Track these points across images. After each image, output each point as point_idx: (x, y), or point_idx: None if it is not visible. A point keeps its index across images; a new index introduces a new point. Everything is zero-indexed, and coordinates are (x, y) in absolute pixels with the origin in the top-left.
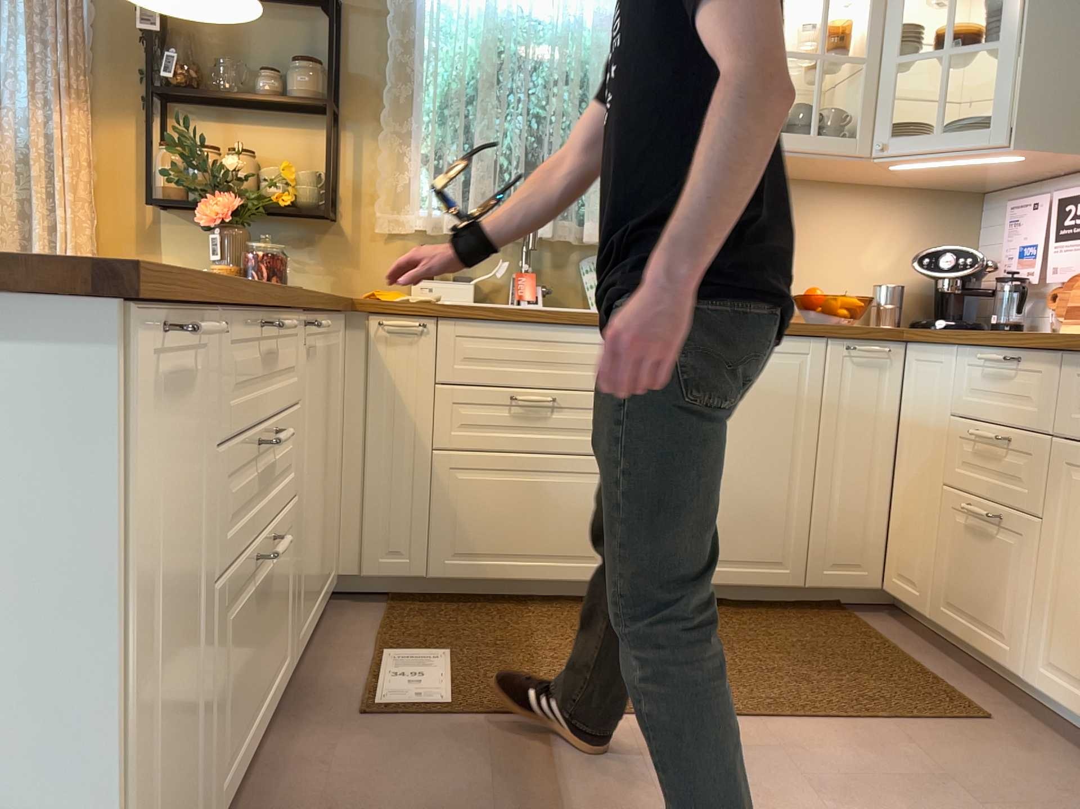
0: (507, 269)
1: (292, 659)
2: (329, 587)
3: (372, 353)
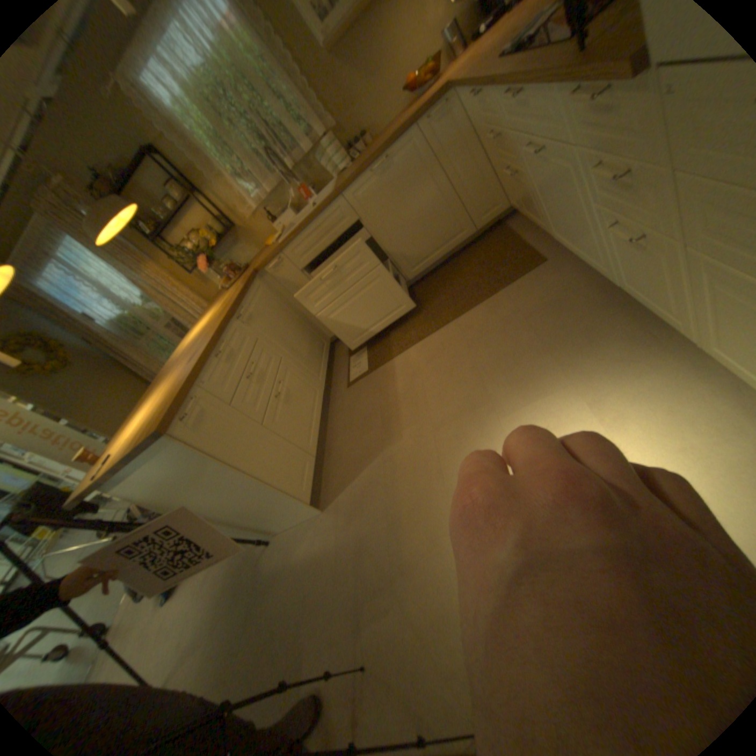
0: (296, 187)
1: (322, 385)
2: (327, 348)
3: (277, 277)
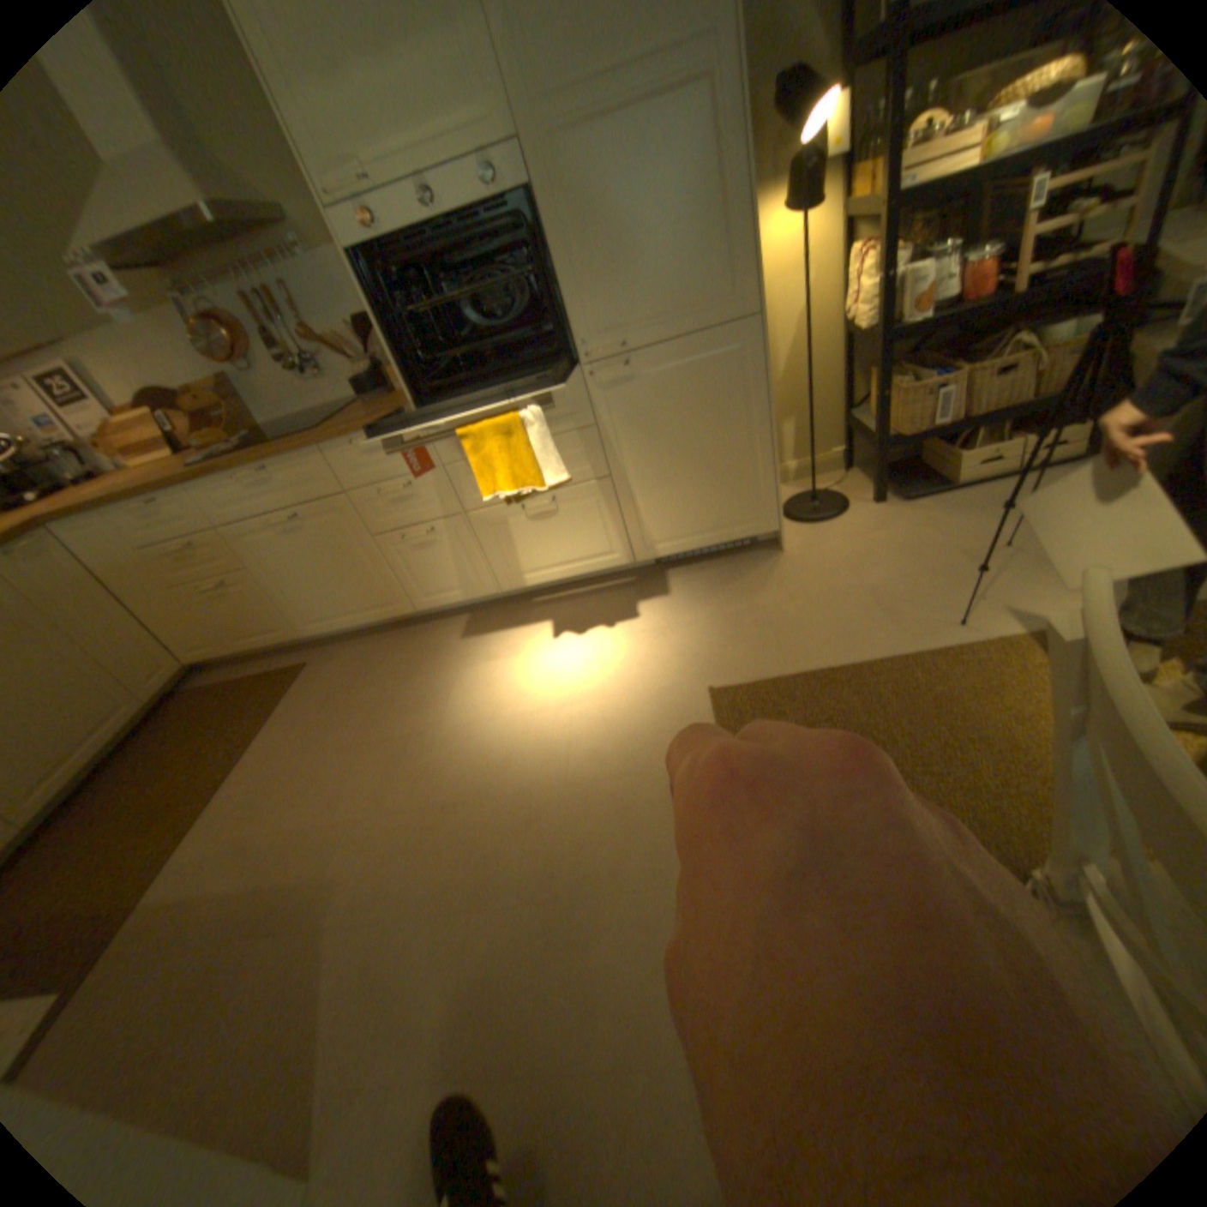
0: None
1: None
2: None
3: None
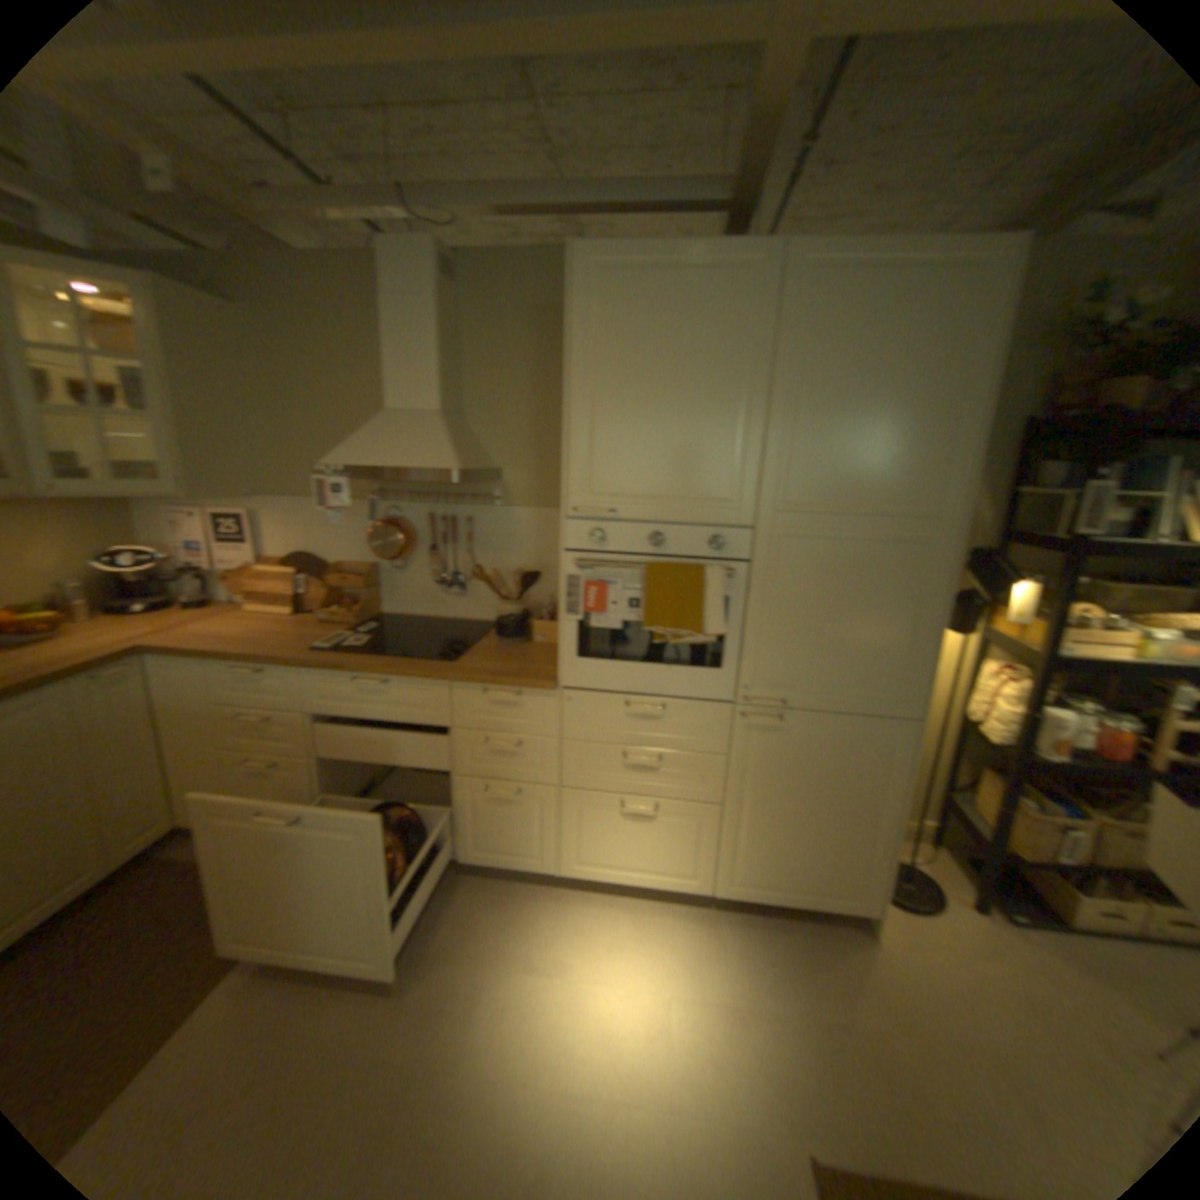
0: None
1: None
2: None
3: None
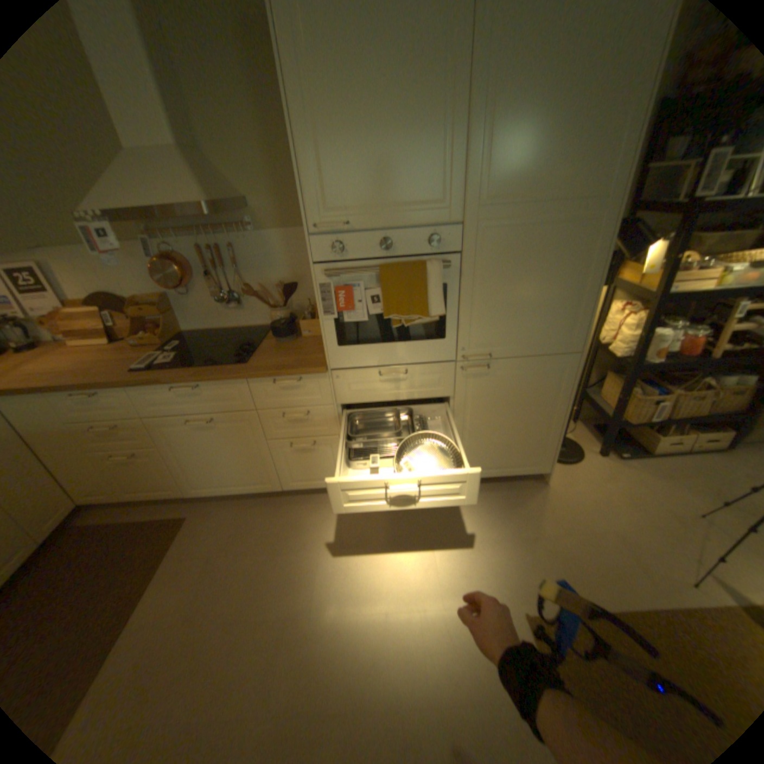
0: None
1: None
2: None
3: None
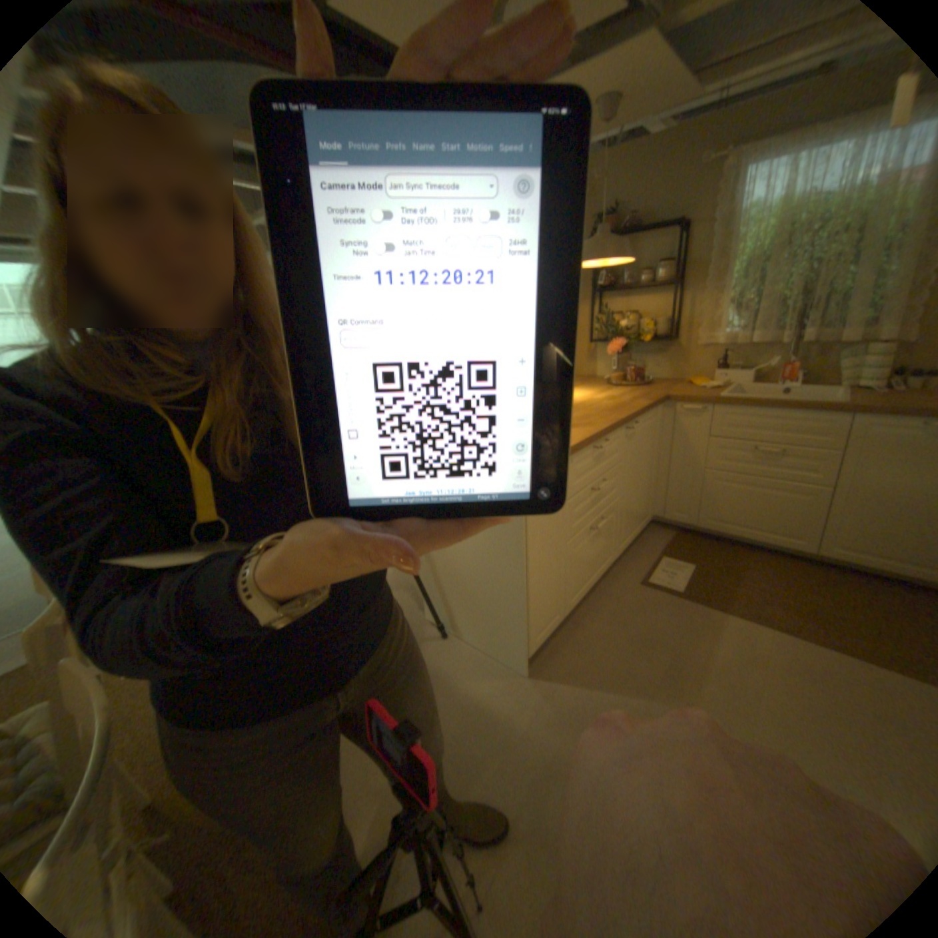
0: (782, 358)
1: (617, 554)
2: (646, 522)
3: (678, 419)
